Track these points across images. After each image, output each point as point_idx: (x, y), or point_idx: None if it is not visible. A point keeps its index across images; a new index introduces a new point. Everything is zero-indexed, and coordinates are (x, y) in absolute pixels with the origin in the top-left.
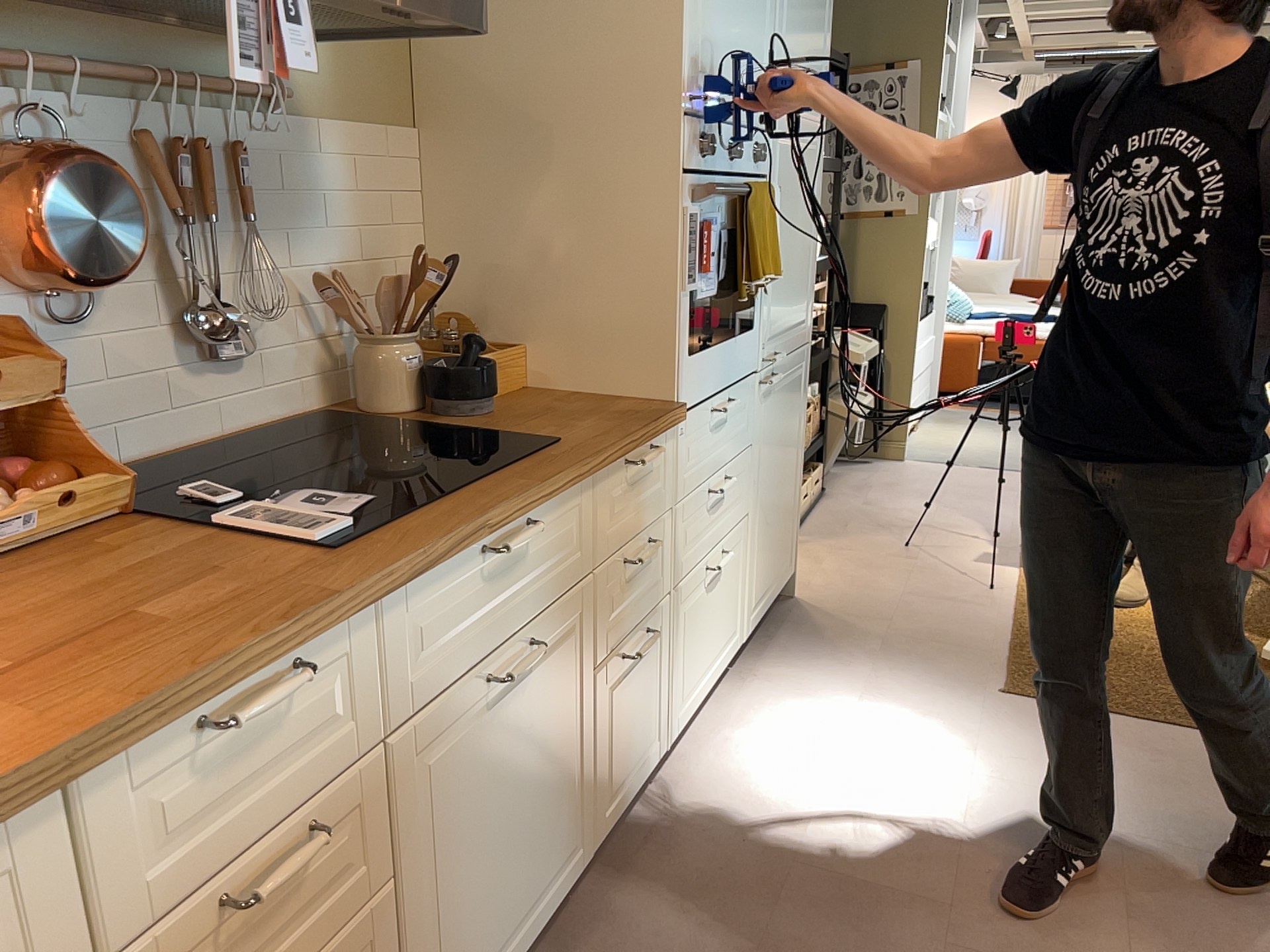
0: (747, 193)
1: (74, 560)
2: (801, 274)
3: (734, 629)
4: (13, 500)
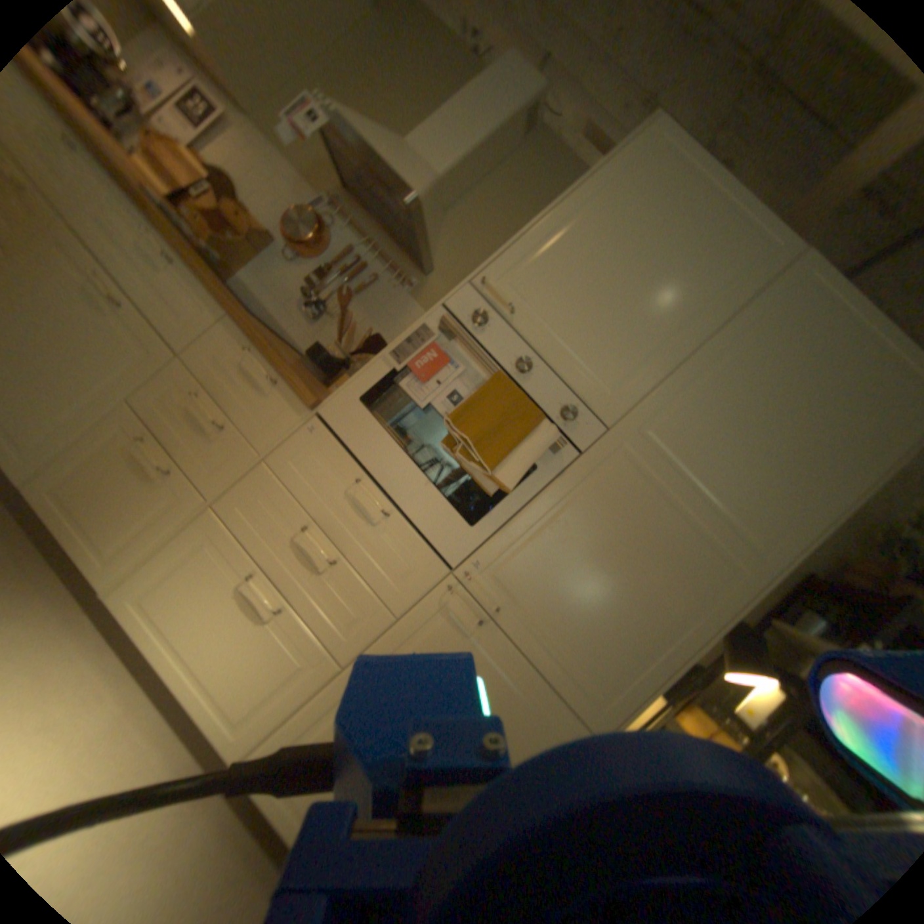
0: (495, 372)
1: (166, 215)
2: (621, 635)
3: (236, 729)
4: (198, 229)
